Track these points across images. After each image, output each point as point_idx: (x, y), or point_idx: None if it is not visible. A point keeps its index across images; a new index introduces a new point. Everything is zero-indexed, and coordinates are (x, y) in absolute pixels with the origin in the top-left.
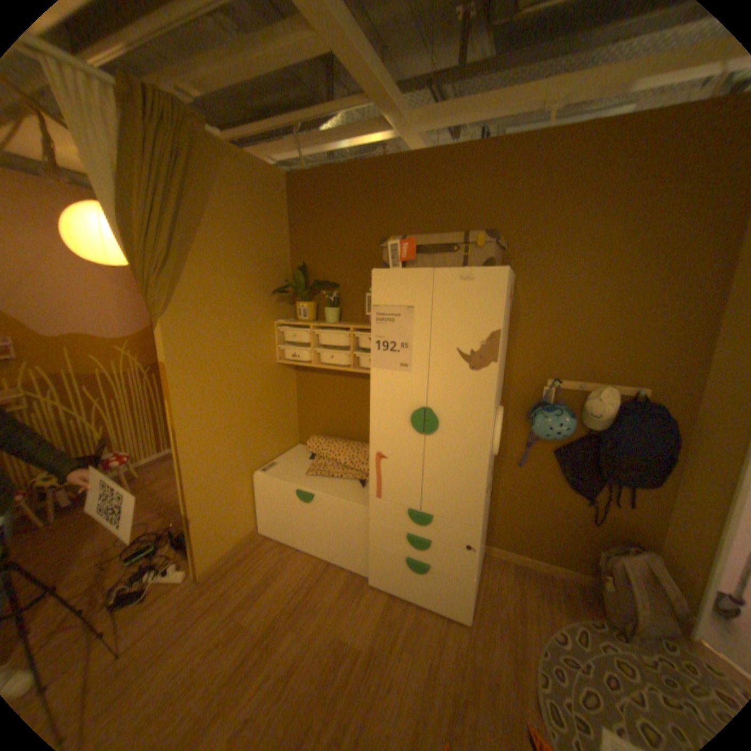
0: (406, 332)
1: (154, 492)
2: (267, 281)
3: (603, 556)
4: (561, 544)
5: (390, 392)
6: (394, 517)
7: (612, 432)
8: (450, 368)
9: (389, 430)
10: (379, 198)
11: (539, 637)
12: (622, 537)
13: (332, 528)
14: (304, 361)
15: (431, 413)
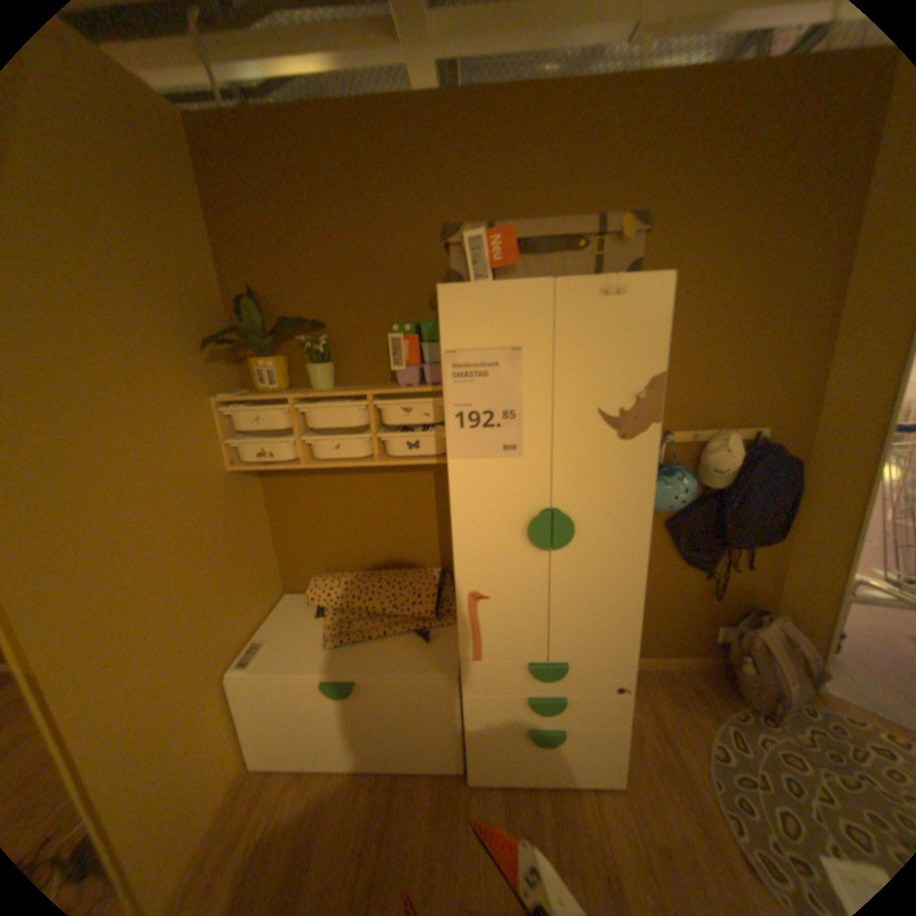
0: (511, 392)
1: None
2: (184, 322)
3: (721, 631)
4: (675, 631)
5: (488, 494)
6: (505, 681)
7: (740, 487)
8: (588, 441)
9: (490, 554)
10: (384, 169)
11: (699, 763)
12: (740, 604)
13: (393, 722)
14: (284, 460)
15: (563, 516)
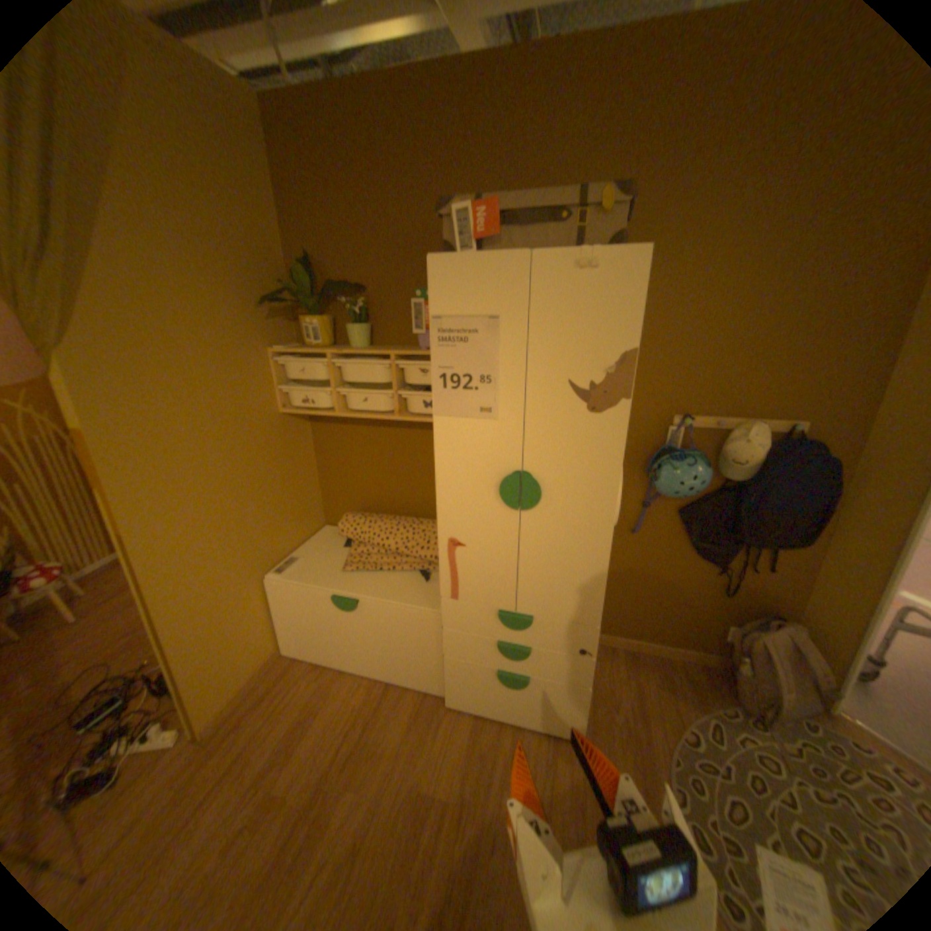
0: (487, 358)
1: (112, 612)
2: (247, 283)
3: (731, 630)
4: (681, 622)
5: (466, 452)
6: (478, 622)
7: (759, 482)
8: (558, 411)
9: (466, 506)
10: (421, 138)
11: (667, 742)
12: (756, 607)
13: (388, 640)
14: (323, 408)
15: (530, 480)
